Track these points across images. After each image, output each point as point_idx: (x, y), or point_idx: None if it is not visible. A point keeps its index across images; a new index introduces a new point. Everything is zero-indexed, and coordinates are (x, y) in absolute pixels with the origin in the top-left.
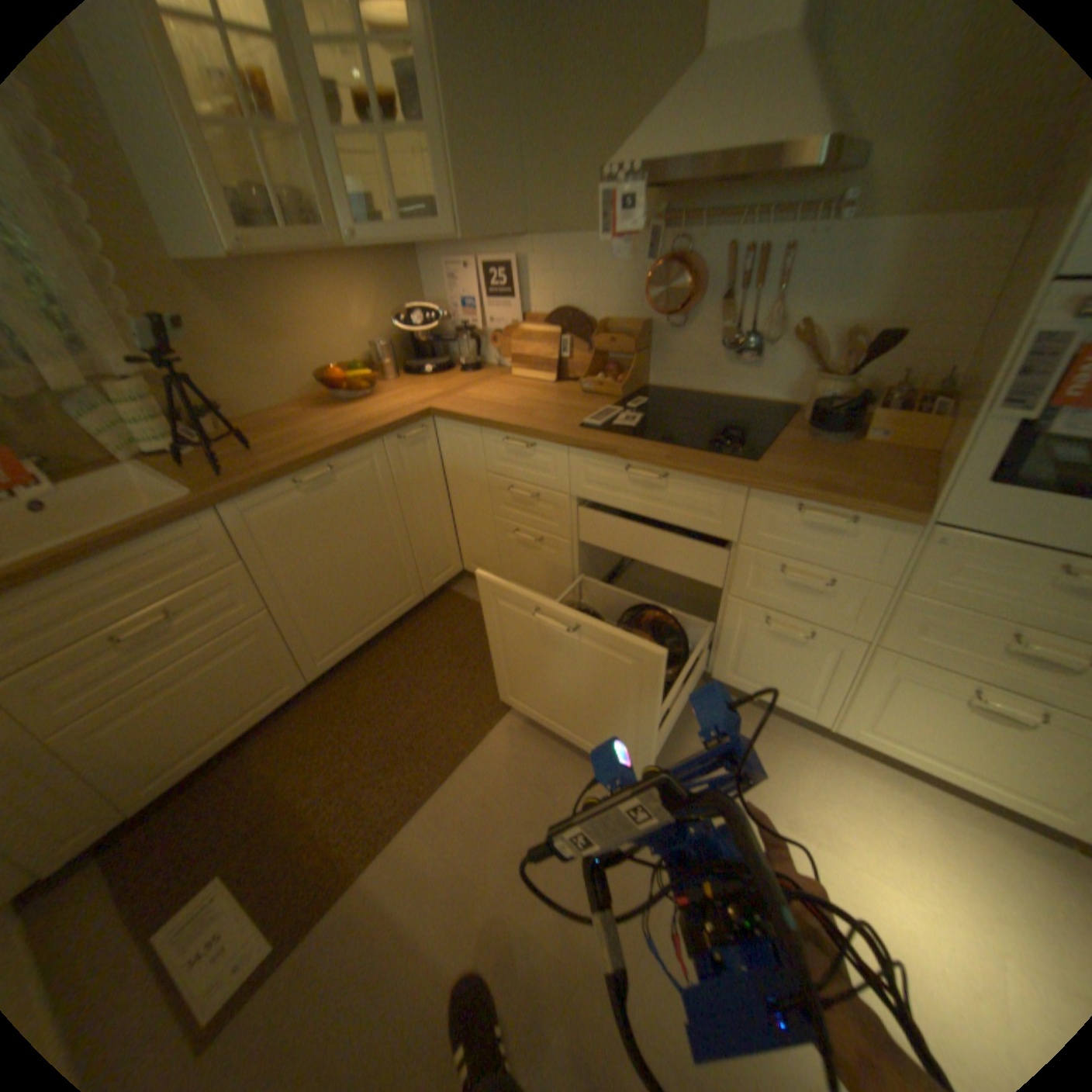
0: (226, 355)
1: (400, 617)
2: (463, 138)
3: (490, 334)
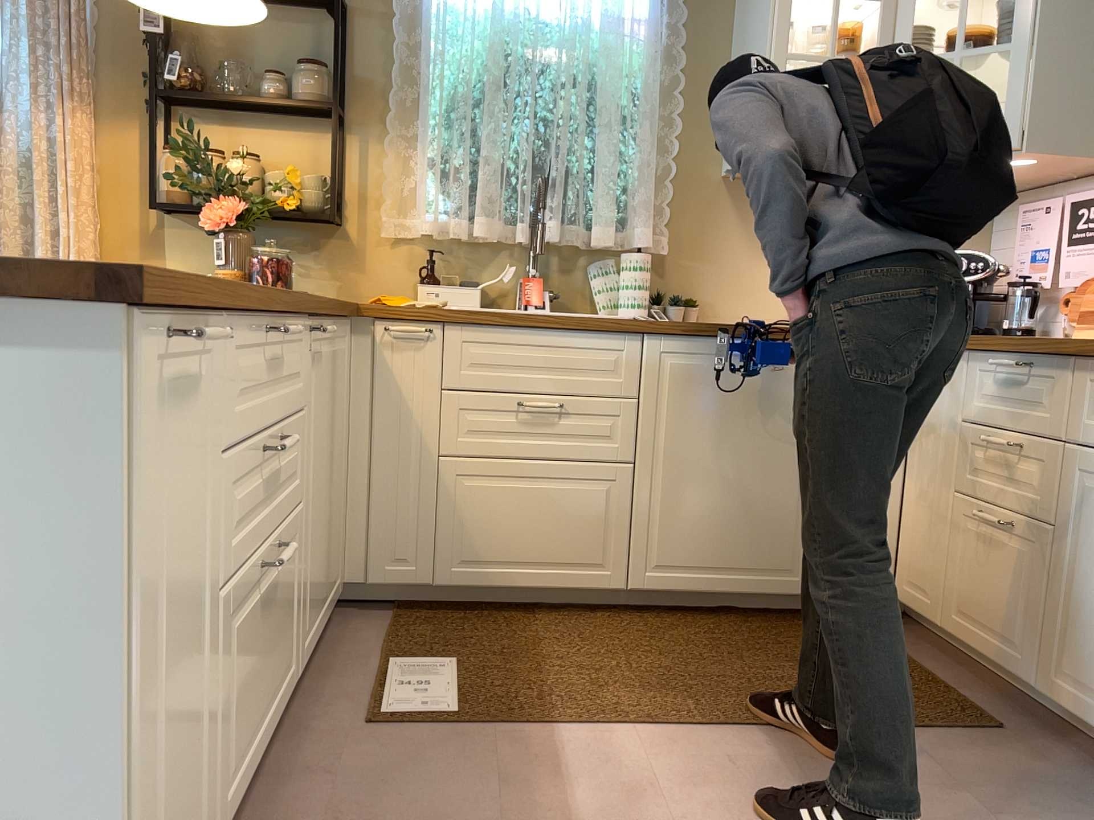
0: (730, 260)
1: (770, 593)
2: (1066, 51)
3: (1068, 296)
